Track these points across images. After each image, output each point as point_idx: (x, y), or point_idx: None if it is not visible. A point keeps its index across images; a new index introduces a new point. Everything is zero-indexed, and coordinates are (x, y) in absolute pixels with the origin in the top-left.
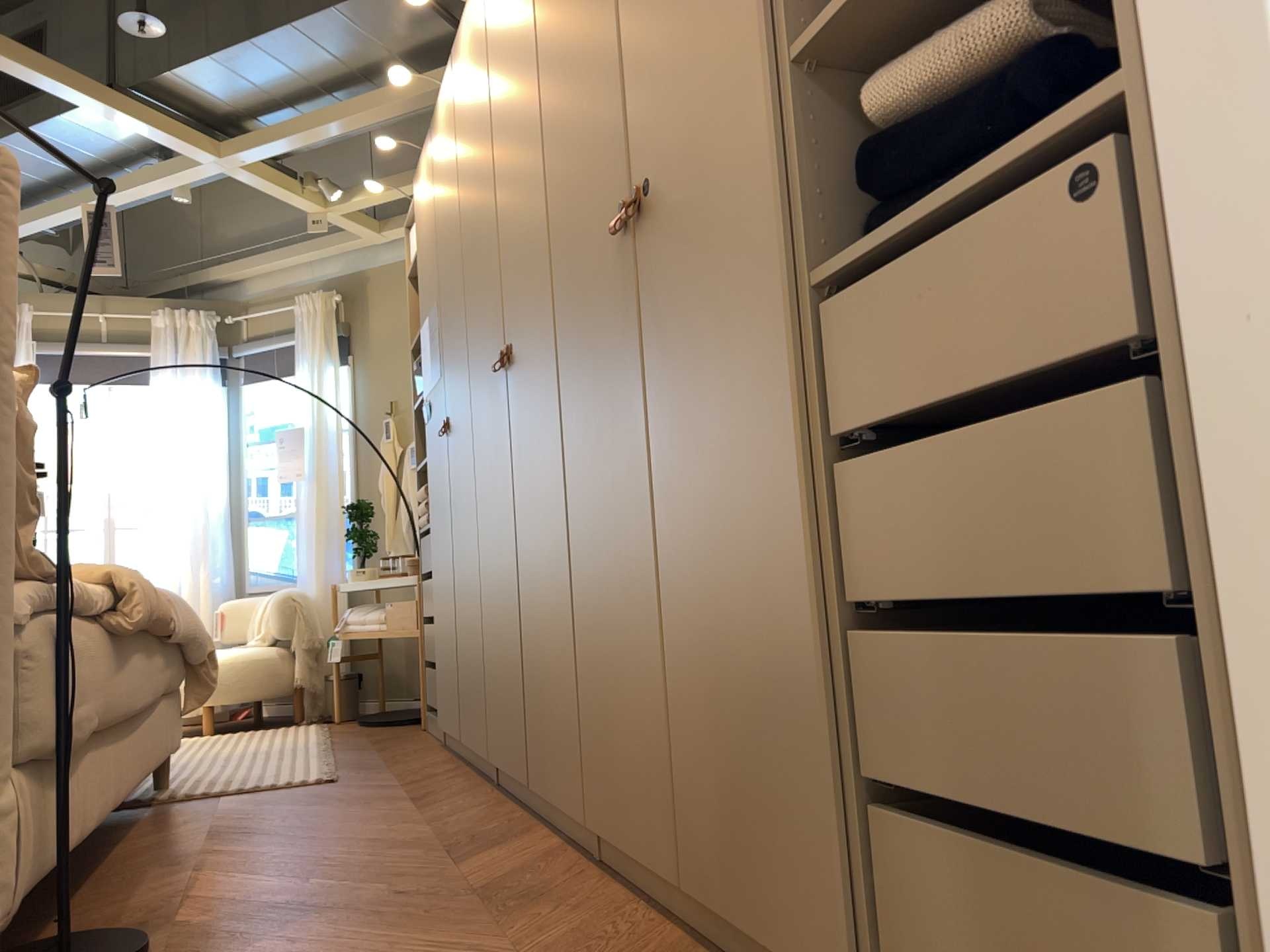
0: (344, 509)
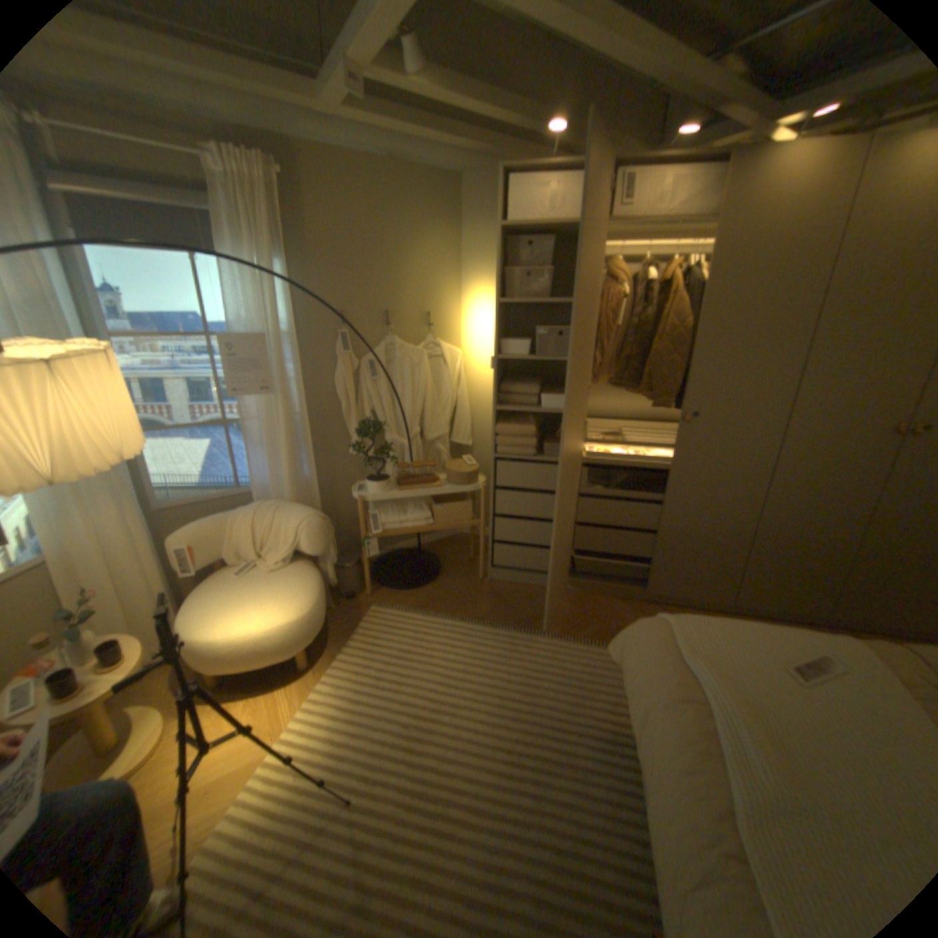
0: (294, 419)
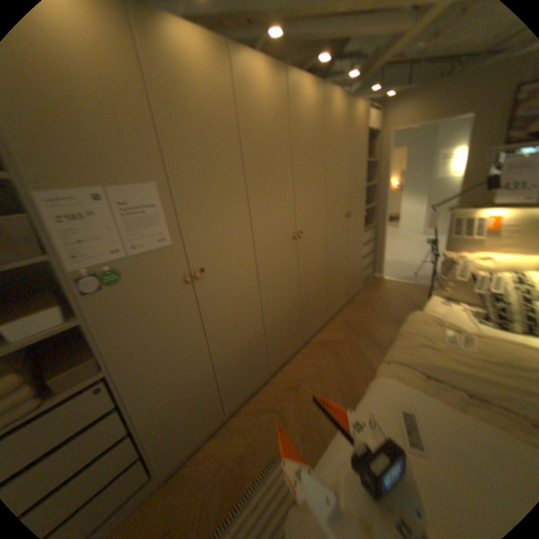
0: None
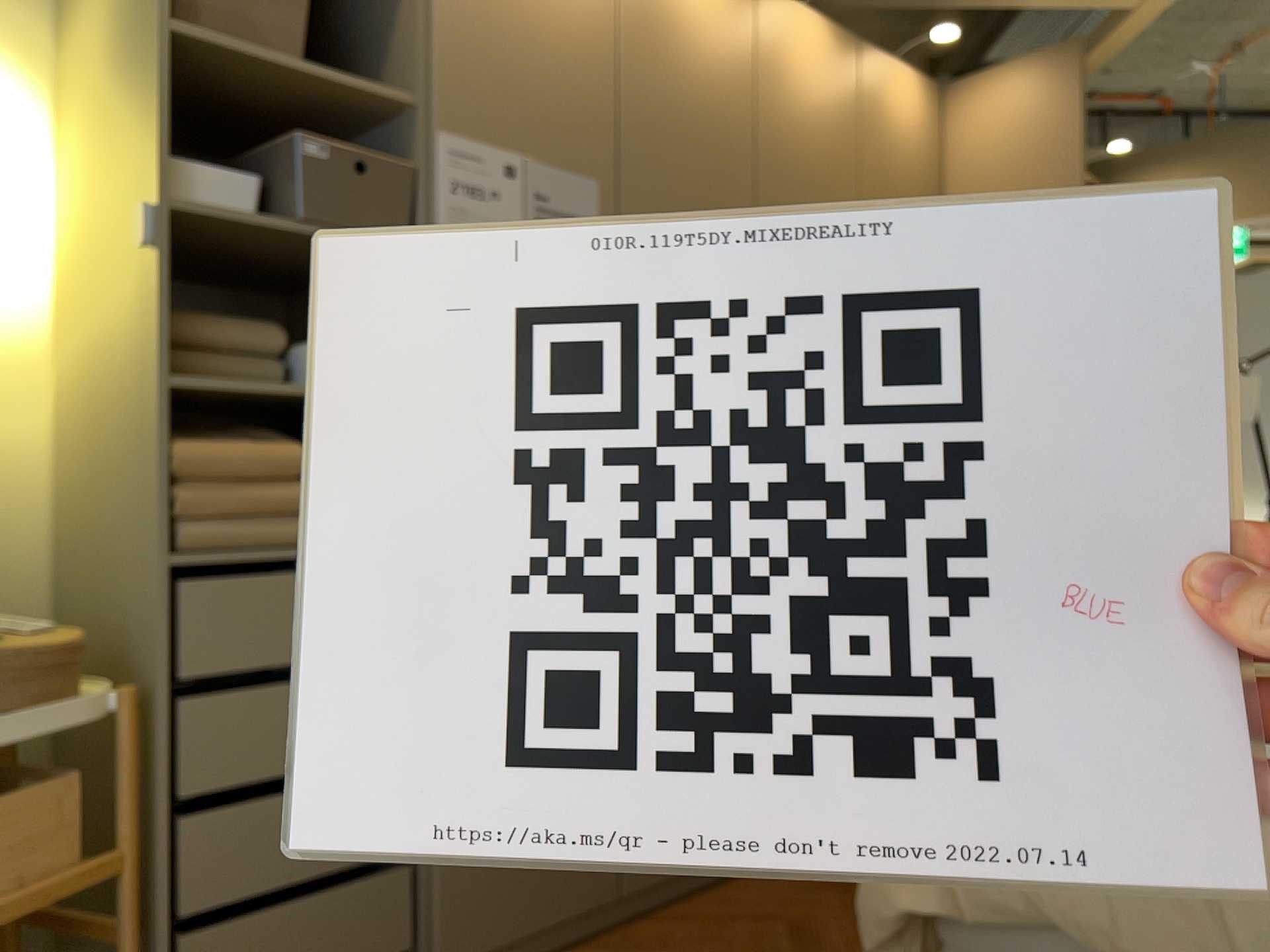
0: None
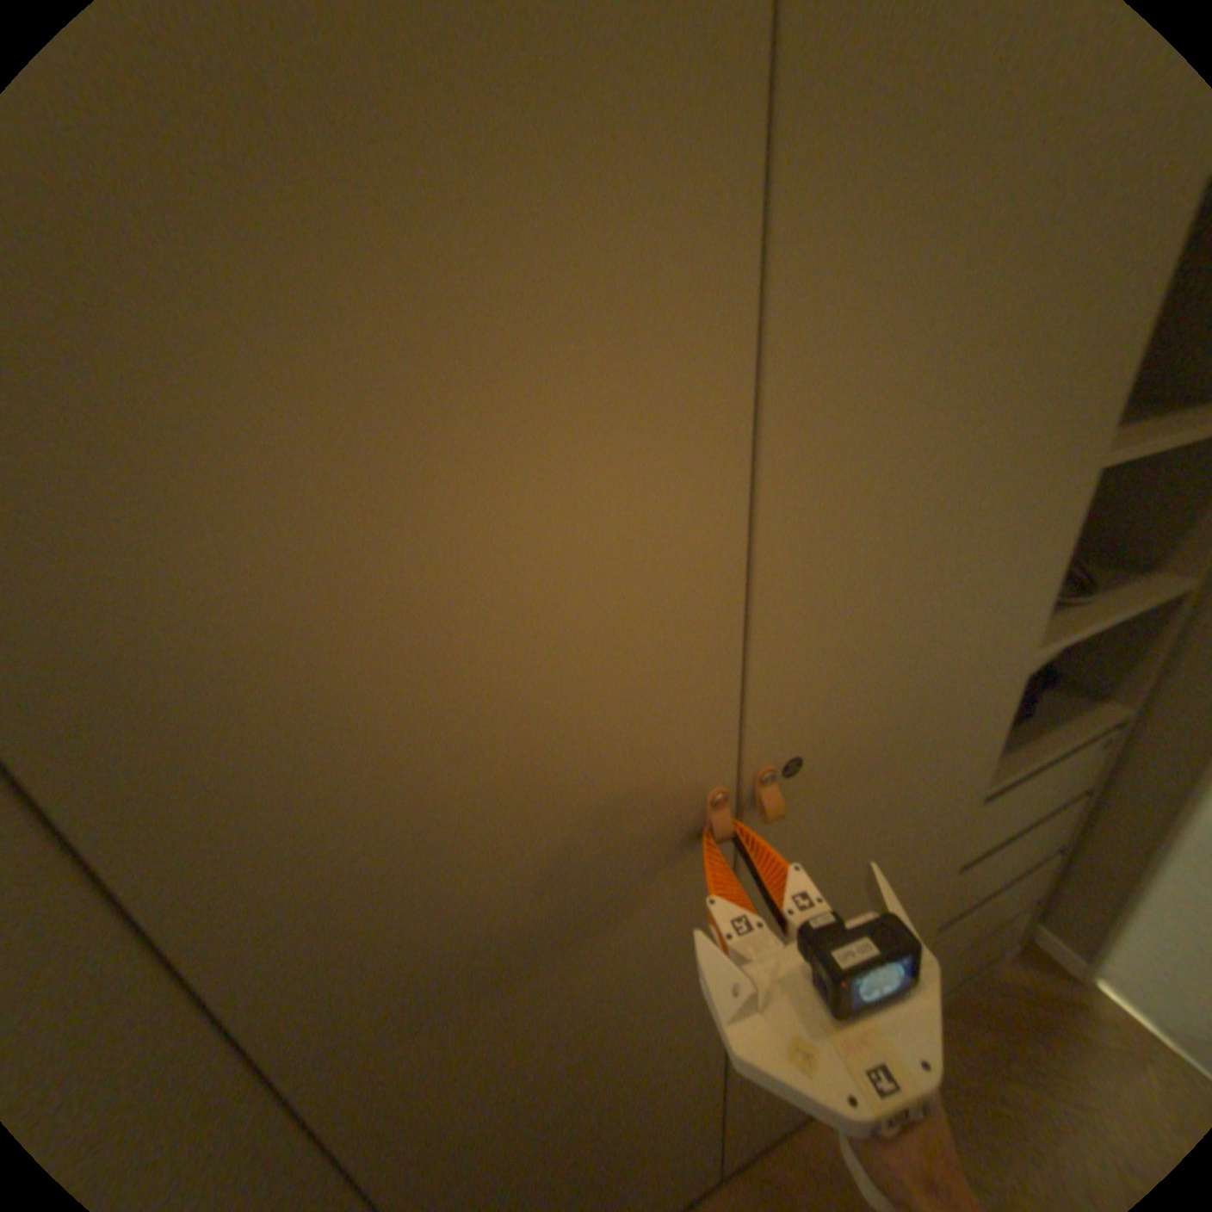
0: None
